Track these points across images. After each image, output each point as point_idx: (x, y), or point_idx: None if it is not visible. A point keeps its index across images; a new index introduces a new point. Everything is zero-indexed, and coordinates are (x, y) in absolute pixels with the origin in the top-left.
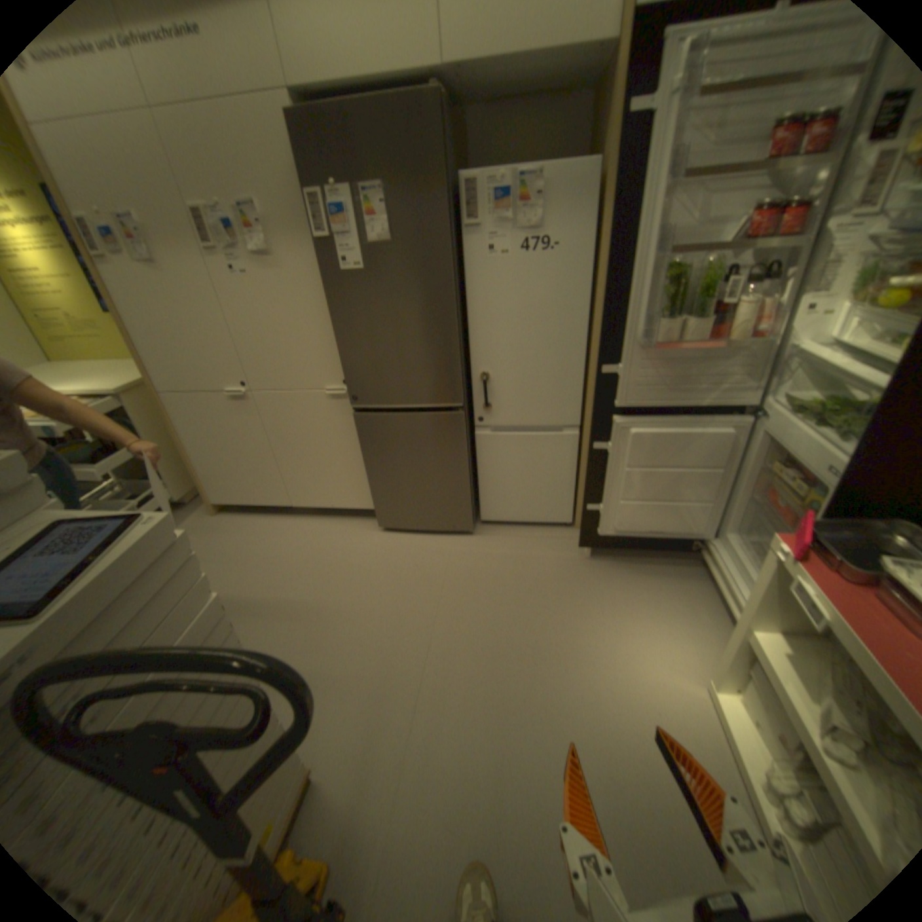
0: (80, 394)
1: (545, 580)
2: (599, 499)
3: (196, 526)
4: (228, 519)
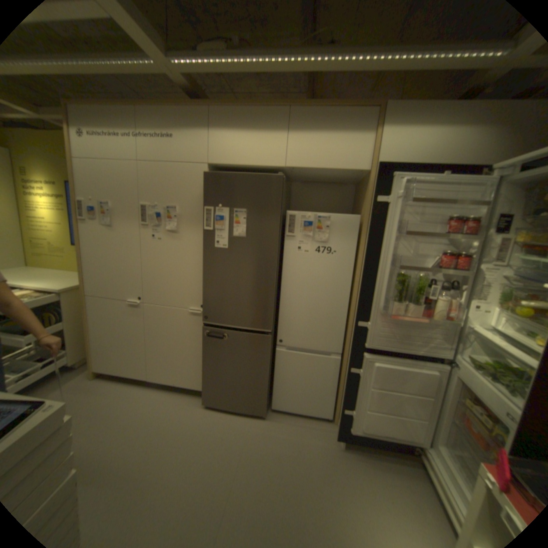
0: (37, 289)
1: (313, 466)
2: (353, 408)
3: (76, 386)
4: (100, 384)
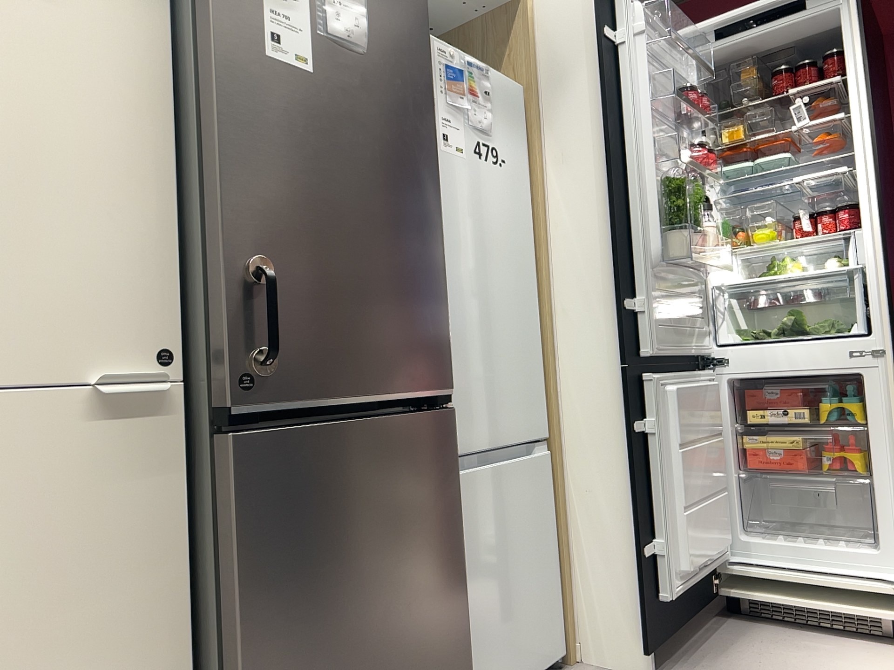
0: None
1: None
2: (652, 532)
3: None
4: None
